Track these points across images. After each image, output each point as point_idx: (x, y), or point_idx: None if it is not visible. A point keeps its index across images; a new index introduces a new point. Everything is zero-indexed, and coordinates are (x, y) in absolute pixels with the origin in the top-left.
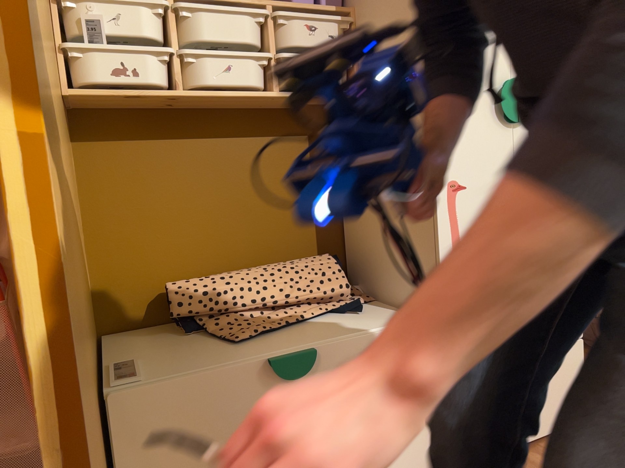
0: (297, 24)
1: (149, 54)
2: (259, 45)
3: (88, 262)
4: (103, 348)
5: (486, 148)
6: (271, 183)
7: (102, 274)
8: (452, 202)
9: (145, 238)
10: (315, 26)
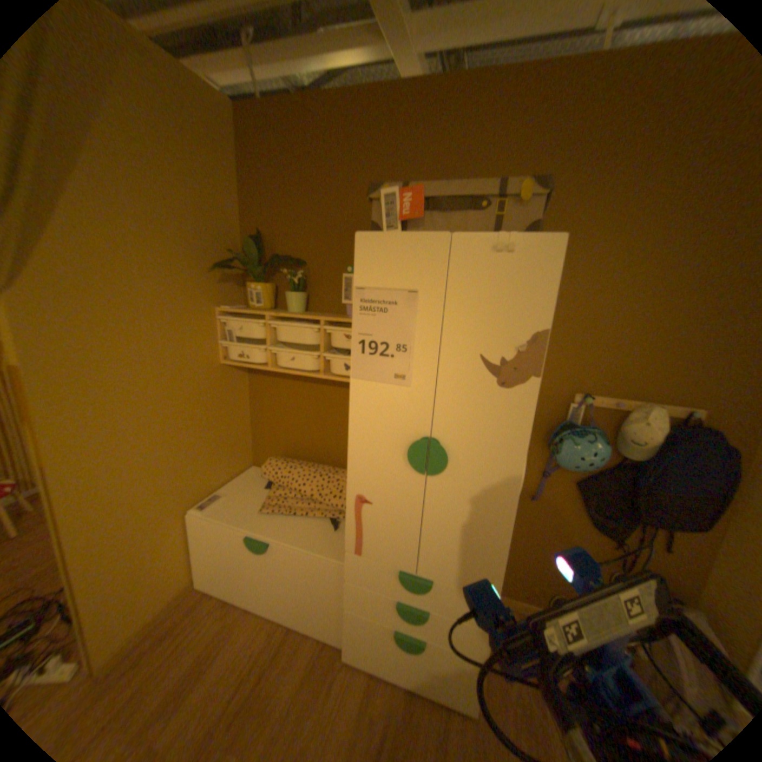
0: (338, 335)
1: (257, 347)
2: (323, 341)
3: (252, 431)
4: (237, 478)
5: (394, 482)
6: (343, 418)
7: (257, 439)
8: (358, 508)
9: (275, 428)
10: (350, 337)
